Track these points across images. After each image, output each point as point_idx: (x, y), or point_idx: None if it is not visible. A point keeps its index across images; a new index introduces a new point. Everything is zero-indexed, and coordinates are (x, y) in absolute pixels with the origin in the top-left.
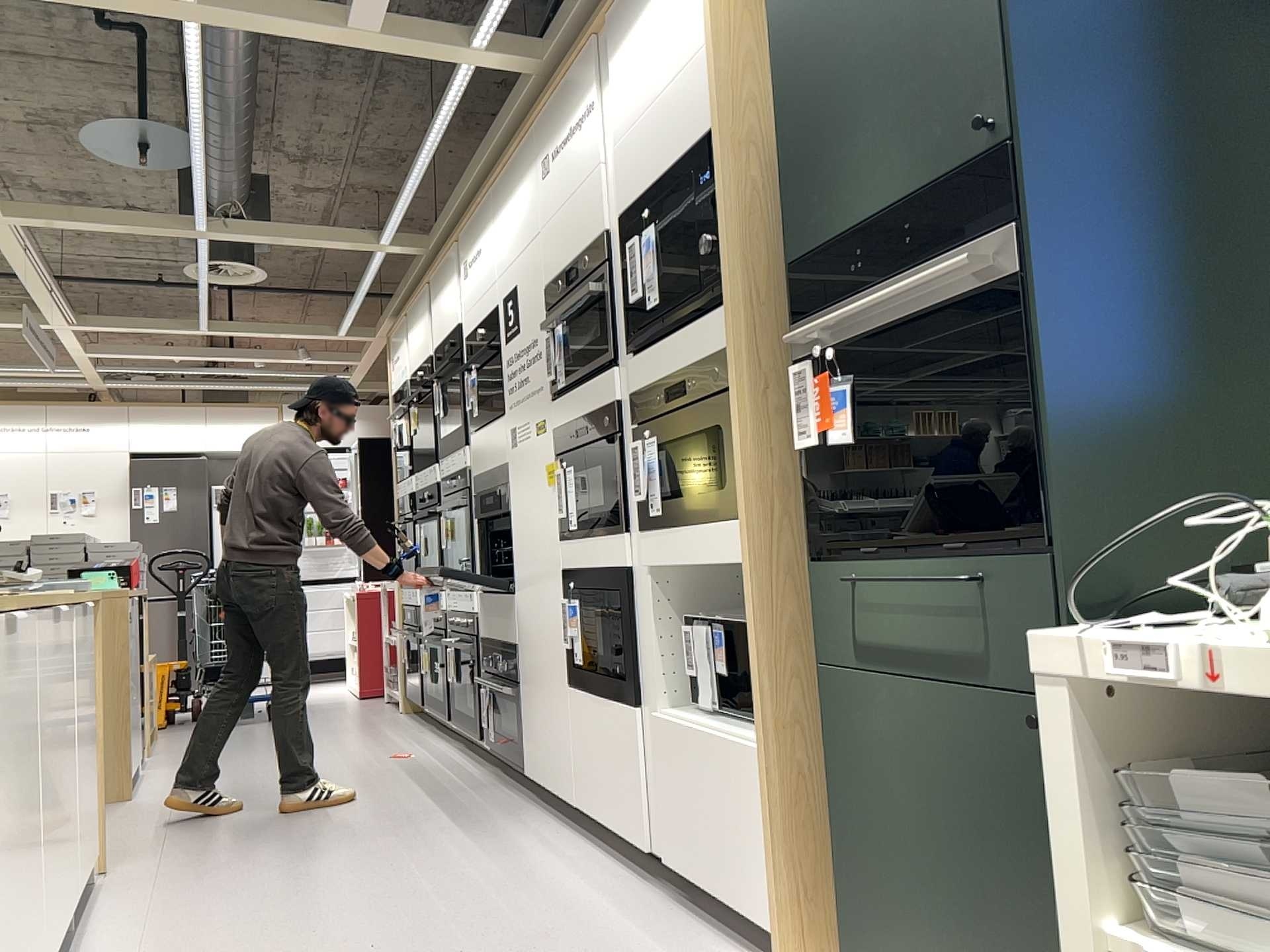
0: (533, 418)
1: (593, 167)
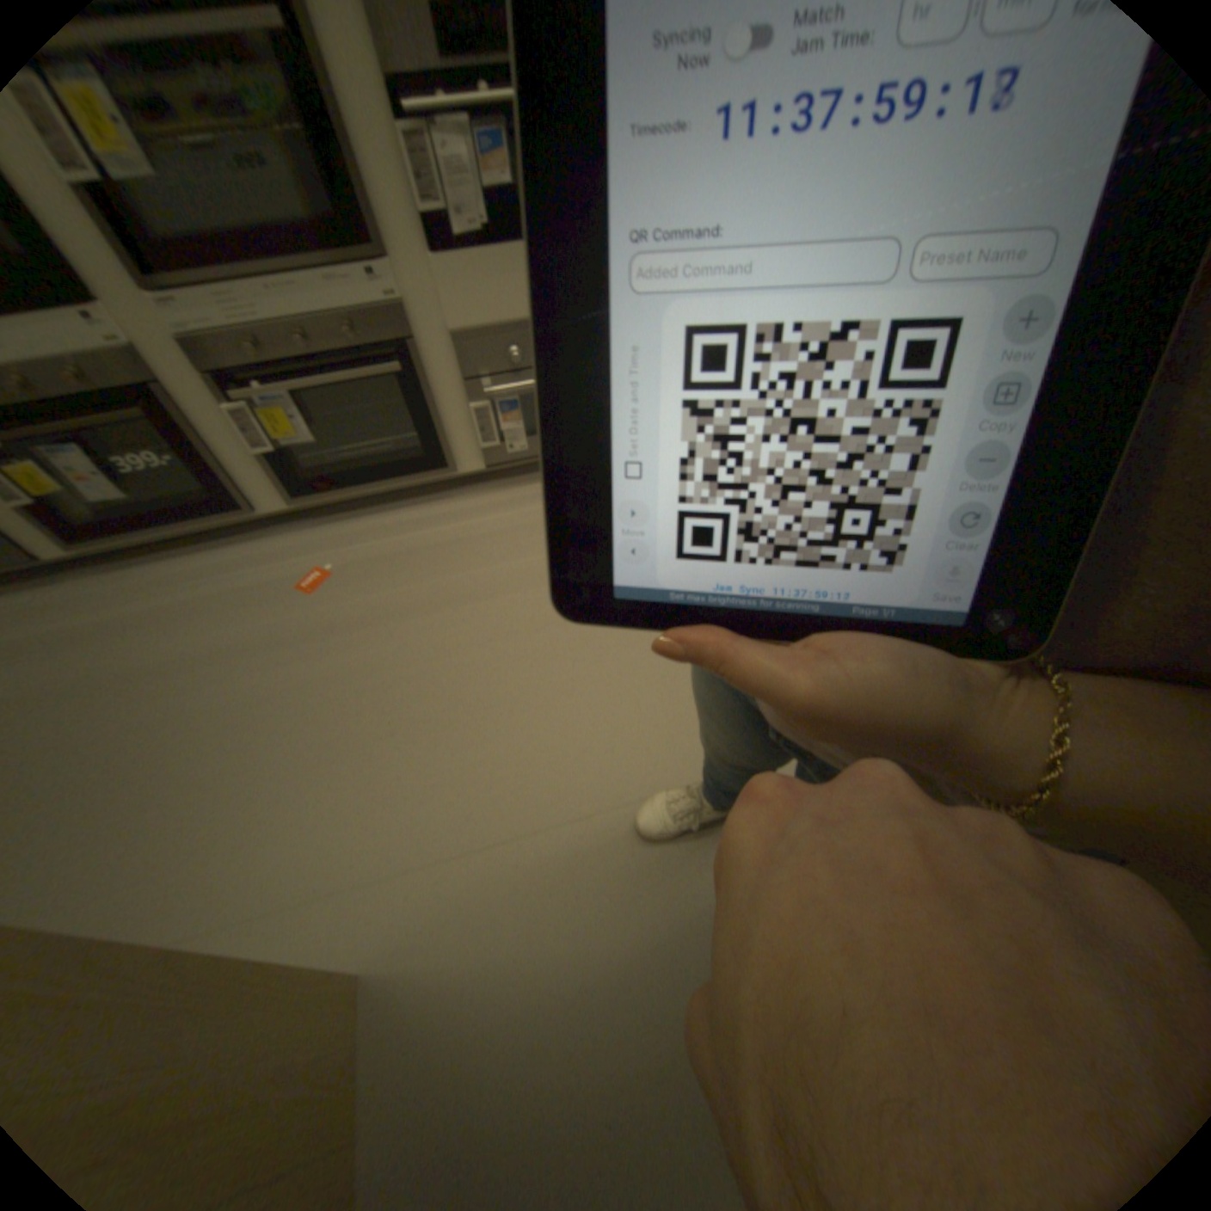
0: None
1: None
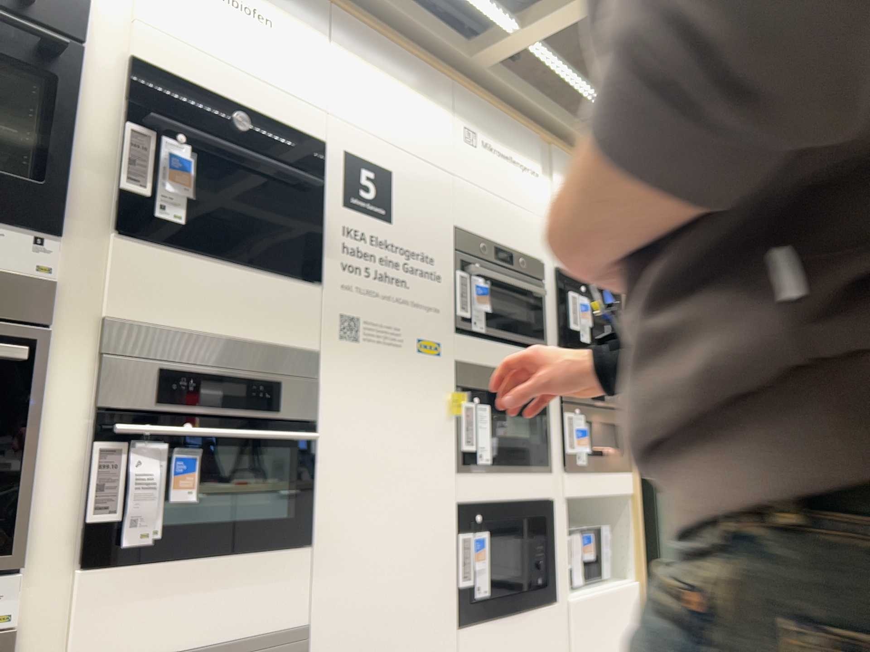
0: (413, 330)
1: (533, 209)
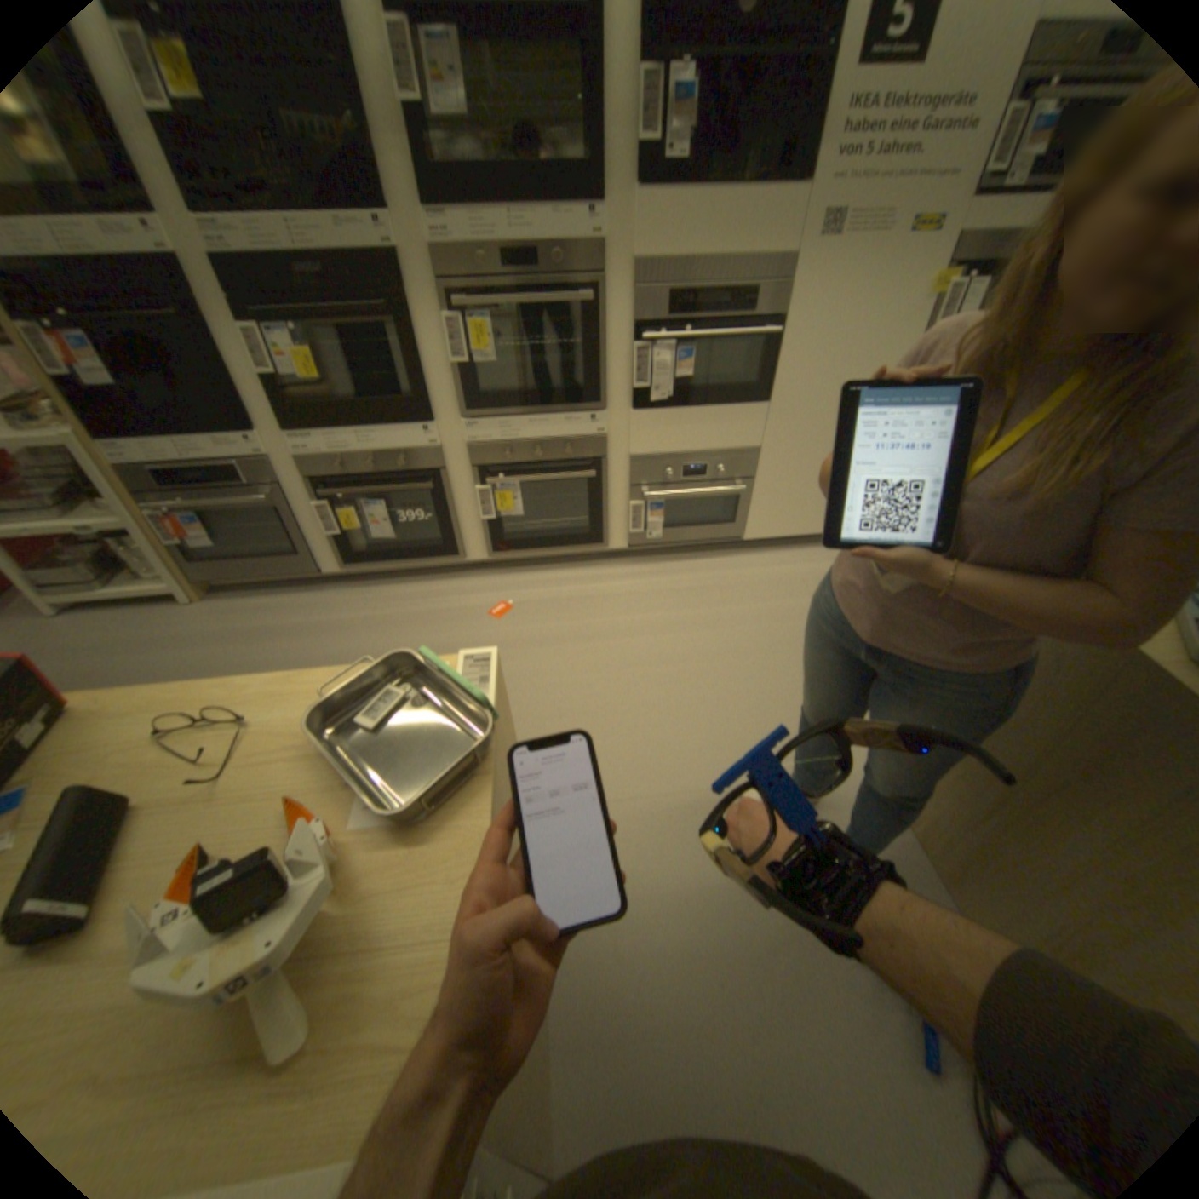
0: (913, 206)
1: None
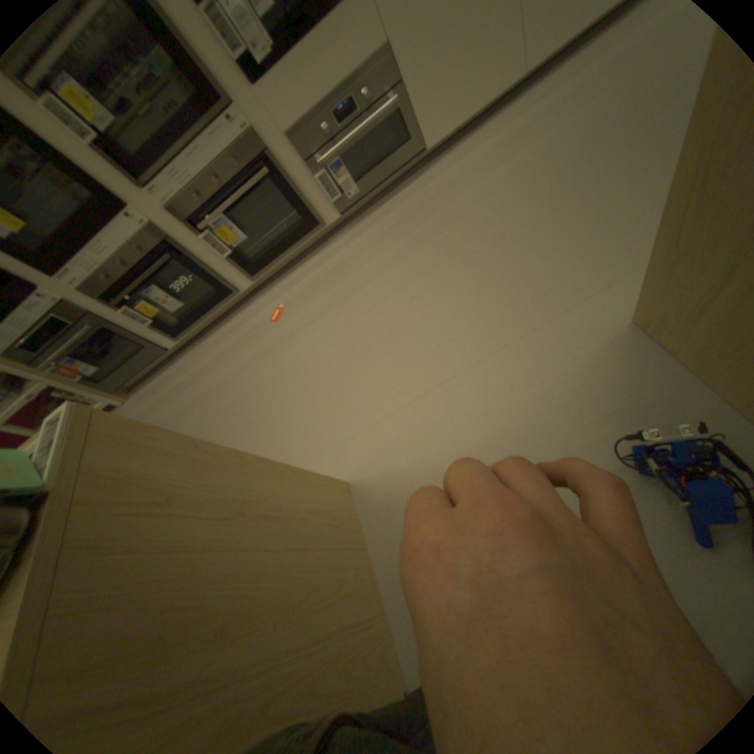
0: None
1: None
